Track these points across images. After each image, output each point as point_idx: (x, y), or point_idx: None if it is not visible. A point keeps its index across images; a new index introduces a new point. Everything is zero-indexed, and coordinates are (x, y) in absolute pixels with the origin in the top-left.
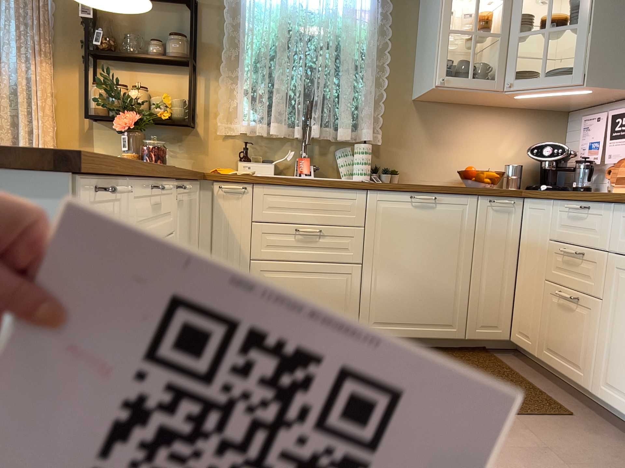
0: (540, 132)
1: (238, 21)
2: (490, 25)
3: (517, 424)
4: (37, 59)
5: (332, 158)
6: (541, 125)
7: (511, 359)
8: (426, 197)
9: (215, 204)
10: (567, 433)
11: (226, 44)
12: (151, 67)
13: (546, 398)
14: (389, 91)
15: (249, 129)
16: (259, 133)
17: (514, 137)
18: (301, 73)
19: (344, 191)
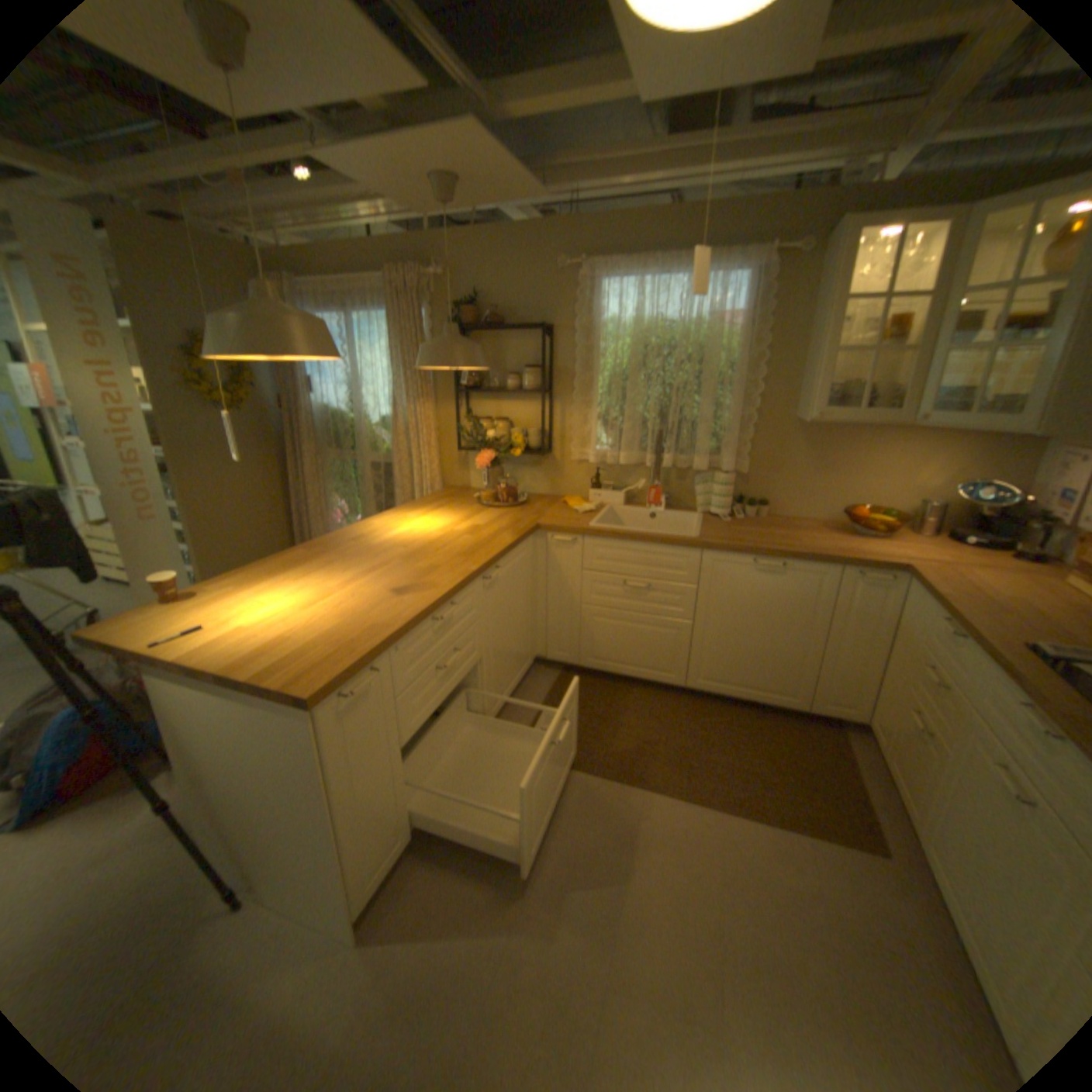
0: (993, 456)
1: (591, 340)
2: (919, 319)
3: (809, 850)
4: (418, 400)
5: (690, 484)
6: (996, 445)
7: (867, 745)
8: (770, 564)
9: (550, 552)
10: (866, 881)
11: (579, 368)
12: (511, 394)
13: (873, 822)
14: (765, 407)
15: (601, 454)
16: (609, 462)
17: (945, 463)
18: (655, 396)
19: (675, 549)
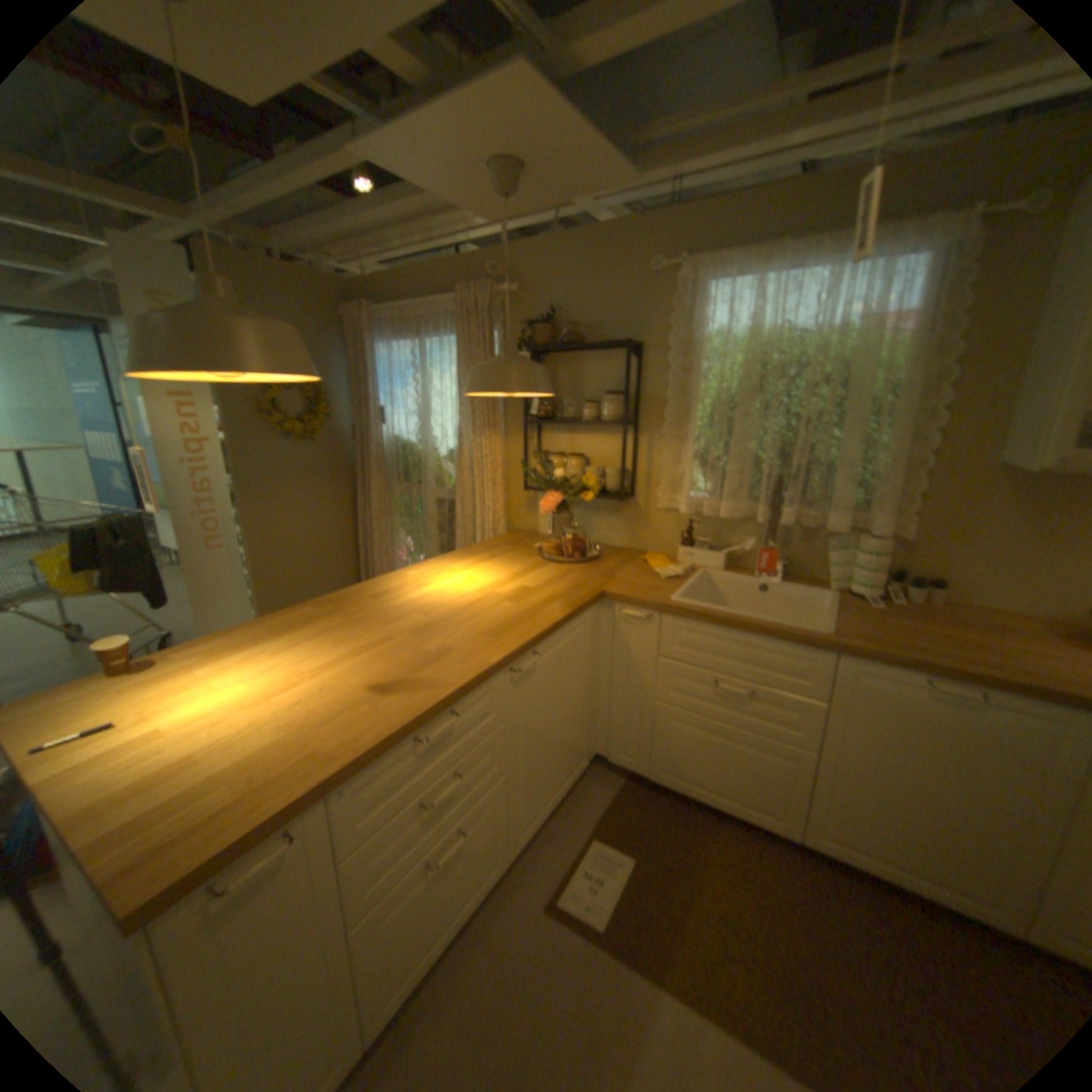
0: None
1: (690, 360)
2: None
3: None
4: (484, 432)
5: (821, 549)
6: None
7: None
8: (961, 695)
9: (617, 628)
10: None
11: (672, 394)
12: (589, 427)
13: None
14: (948, 446)
15: (697, 503)
16: (706, 514)
17: None
18: (775, 429)
19: (797, 648)
